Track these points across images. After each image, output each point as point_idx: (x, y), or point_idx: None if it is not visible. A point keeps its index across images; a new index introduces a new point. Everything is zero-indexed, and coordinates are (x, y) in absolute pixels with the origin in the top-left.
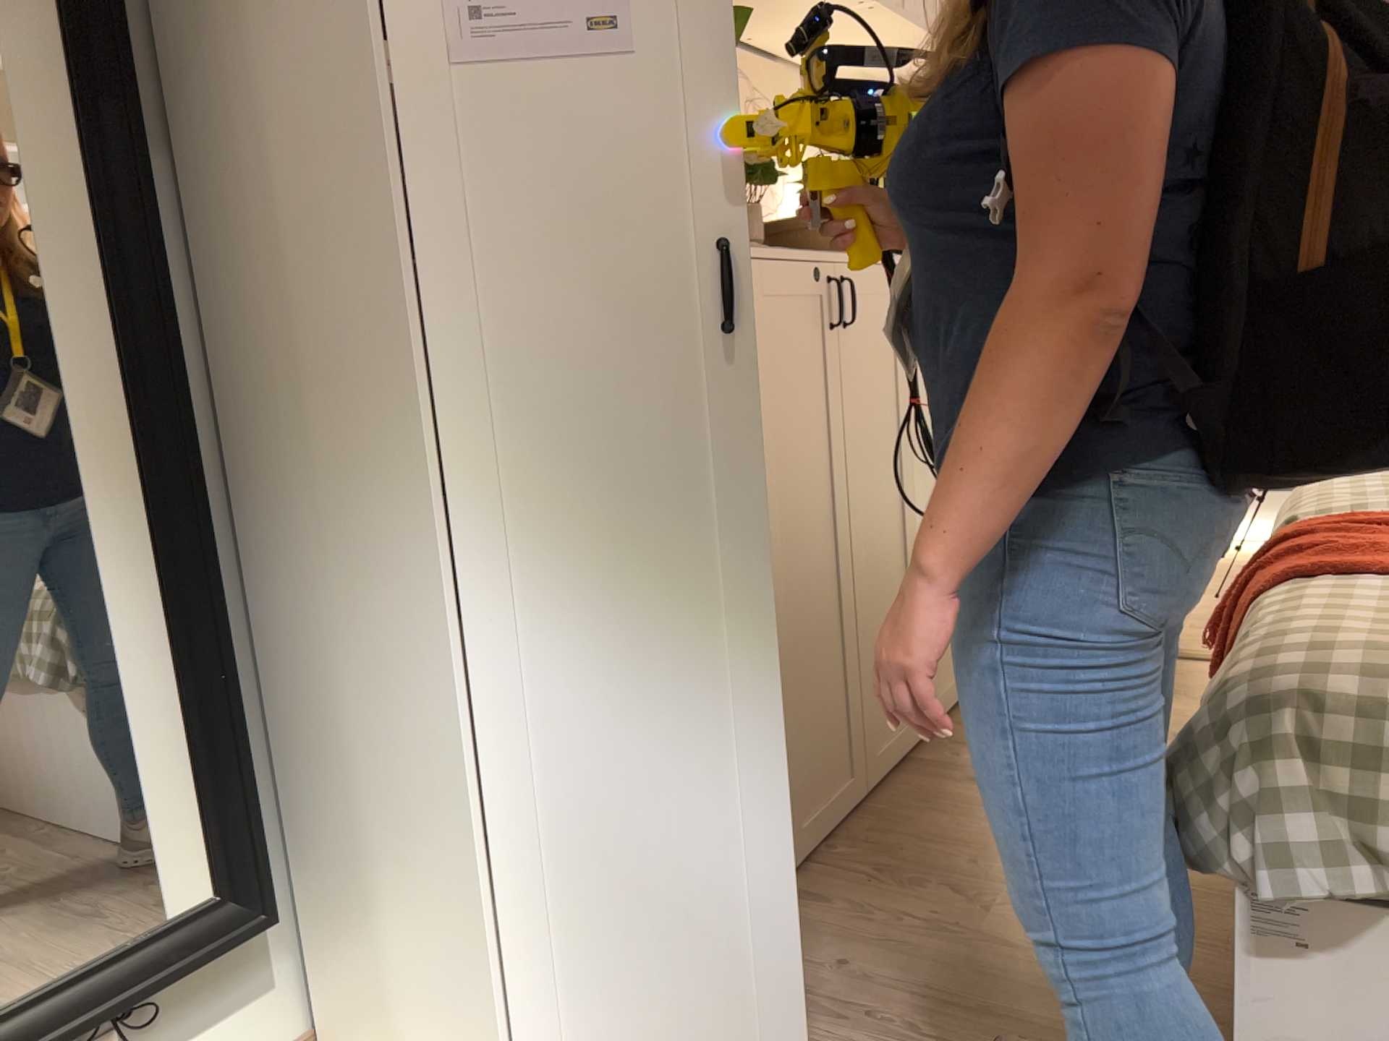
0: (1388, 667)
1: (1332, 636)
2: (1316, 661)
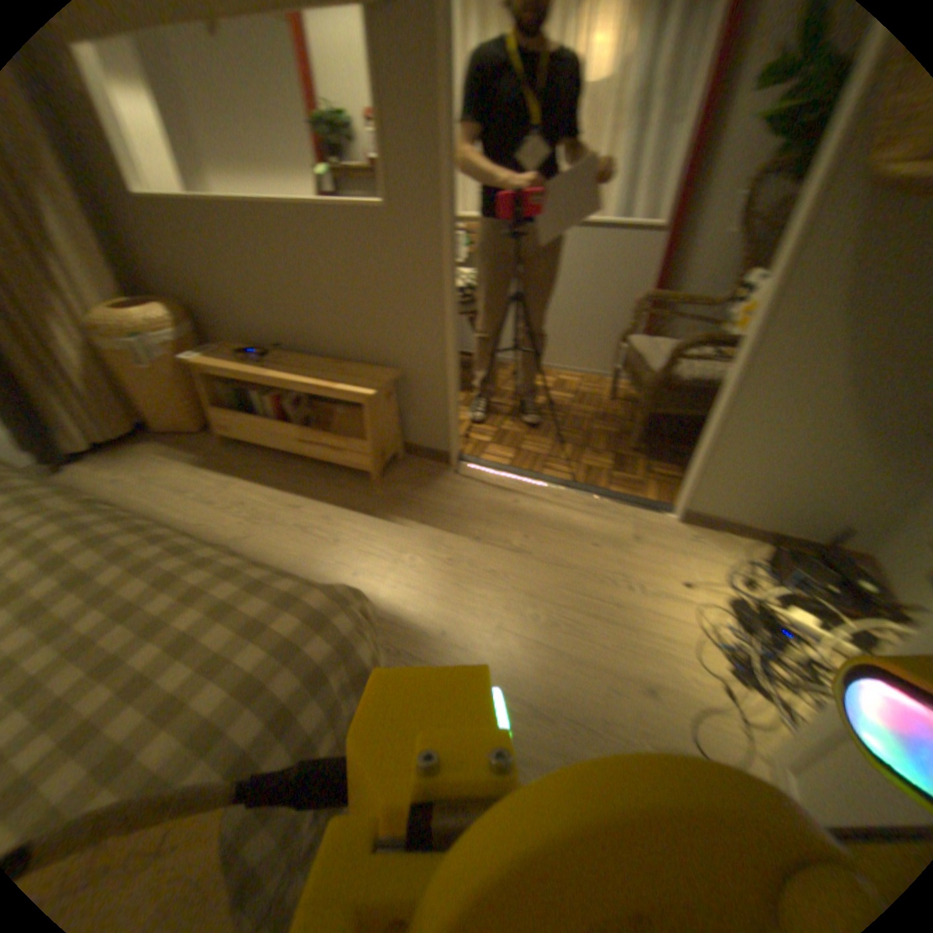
0: (232, 593)
1: (207, 658)
2: (262, 620)
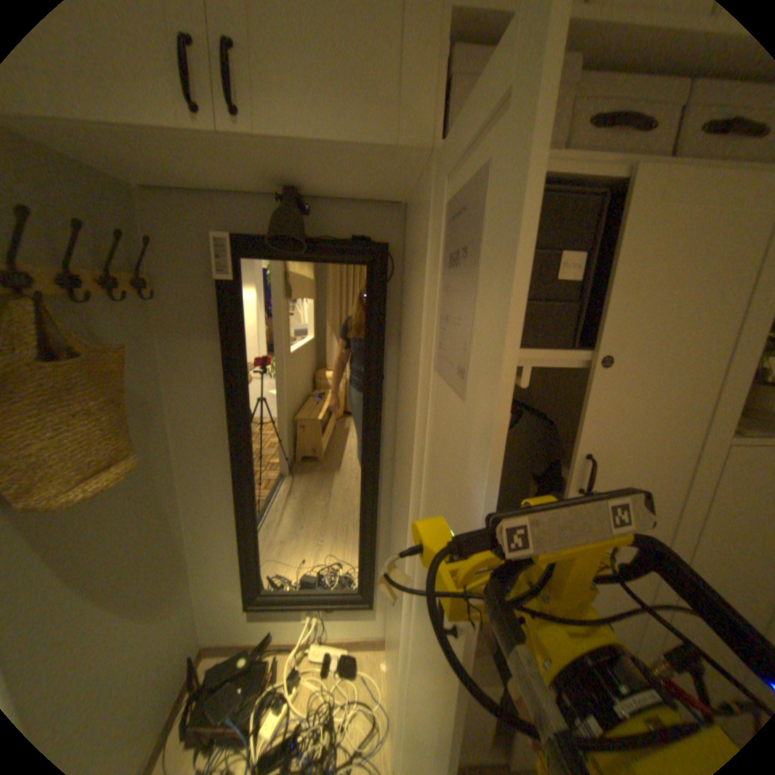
0: None
1: None
2: None
